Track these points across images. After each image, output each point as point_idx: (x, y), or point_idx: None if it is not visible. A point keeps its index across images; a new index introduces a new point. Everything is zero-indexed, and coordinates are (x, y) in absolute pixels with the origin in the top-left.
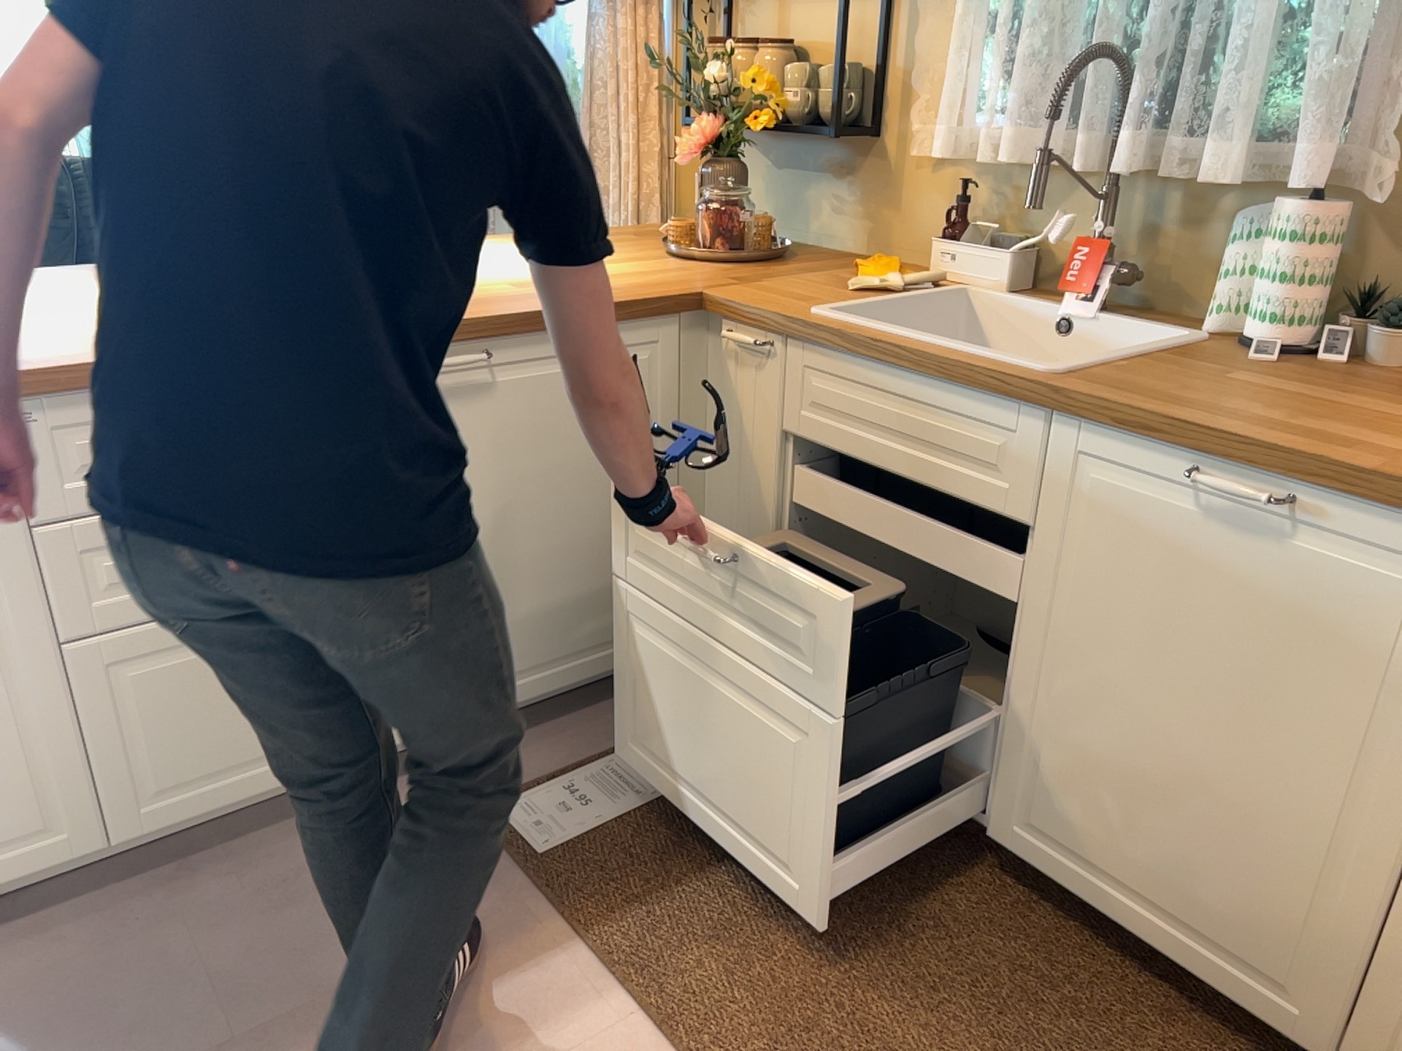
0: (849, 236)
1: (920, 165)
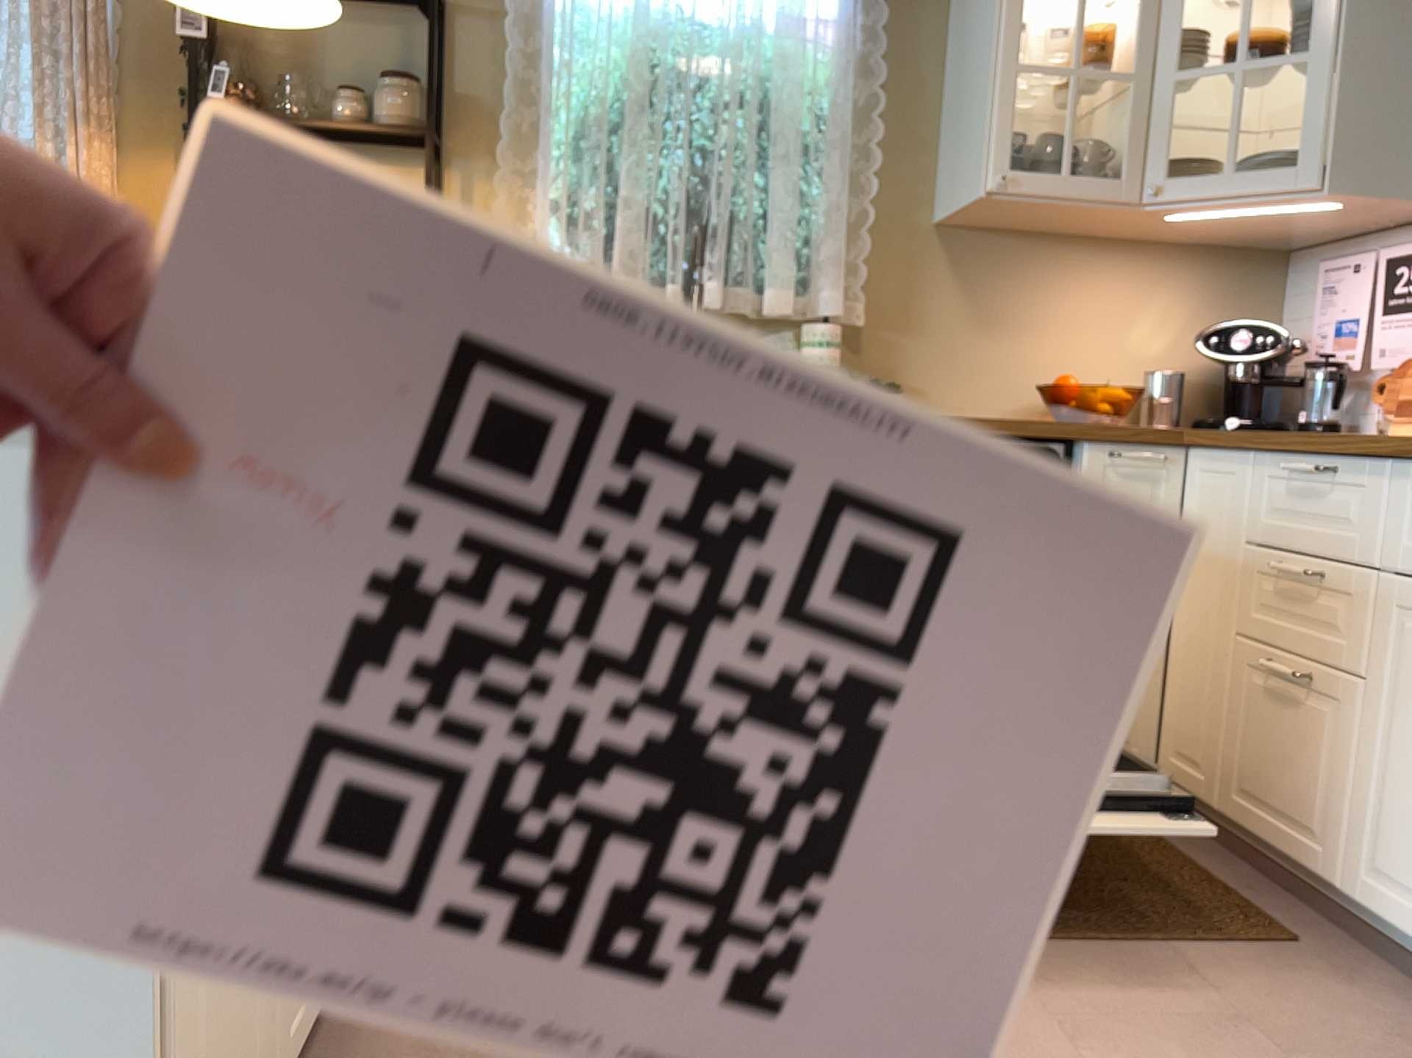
0: None
1: None
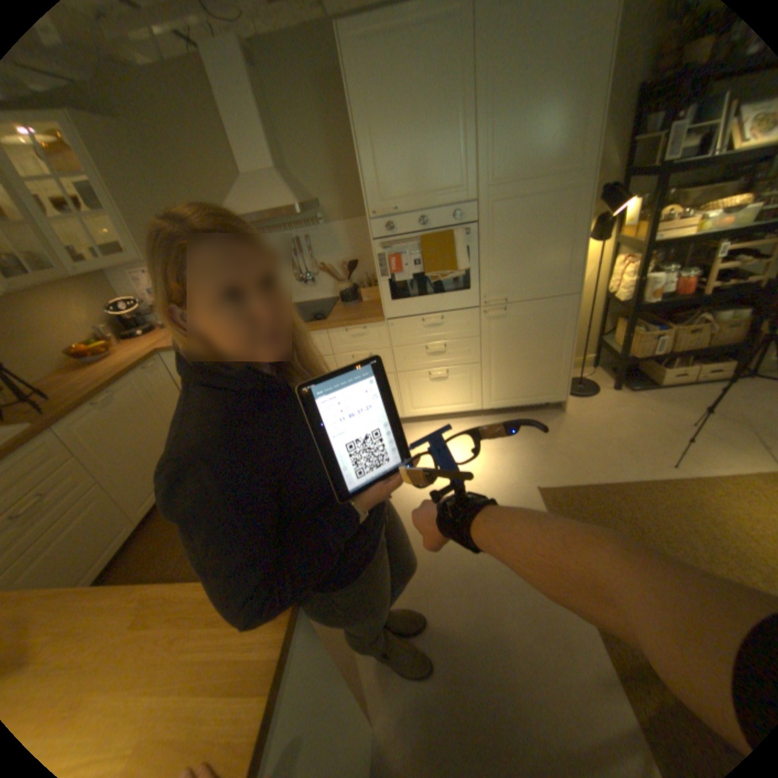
0: None
1: None
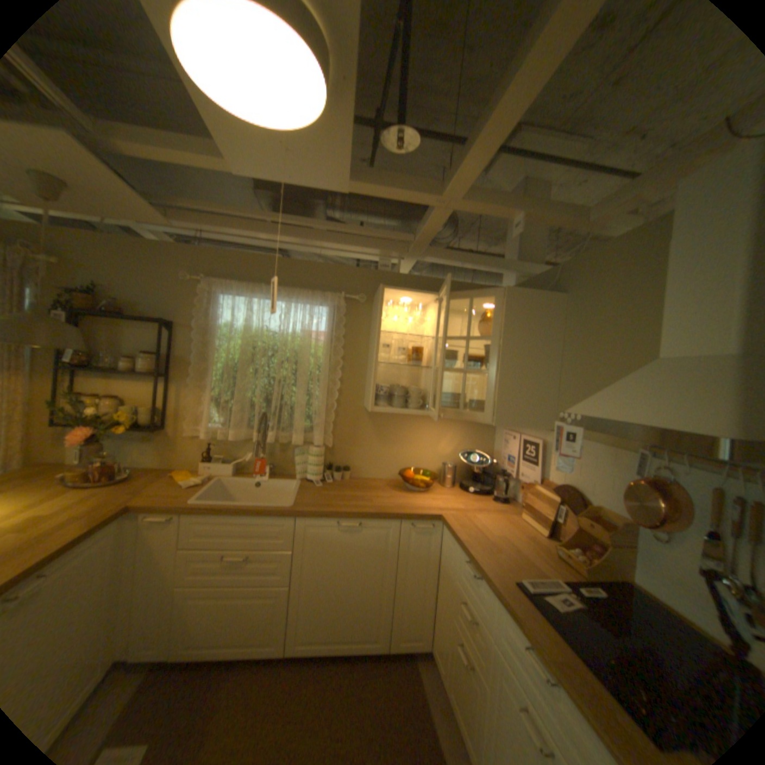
0: (150, 463)
1: (184, 438)
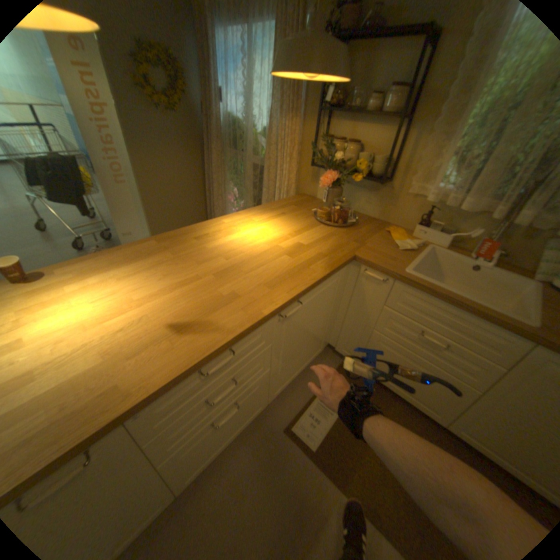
0: (372, 211)
1: (409, 193)
